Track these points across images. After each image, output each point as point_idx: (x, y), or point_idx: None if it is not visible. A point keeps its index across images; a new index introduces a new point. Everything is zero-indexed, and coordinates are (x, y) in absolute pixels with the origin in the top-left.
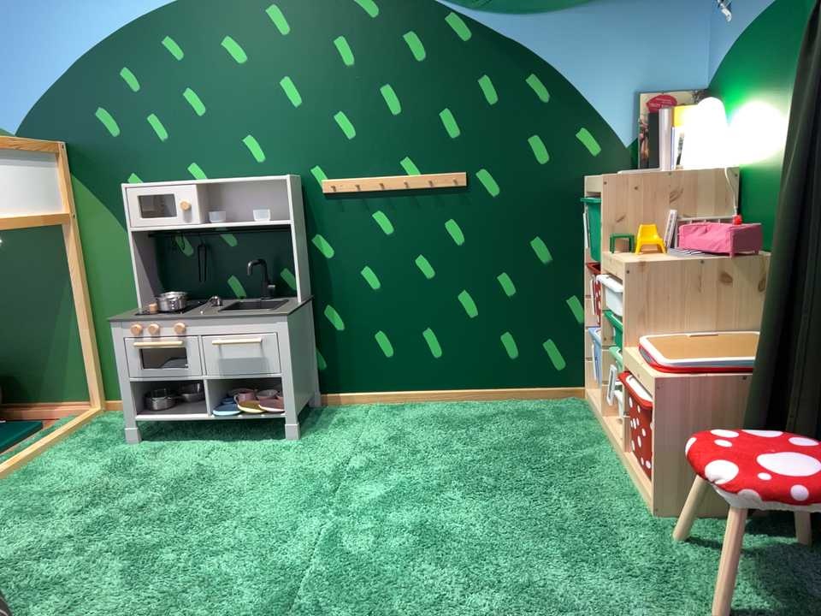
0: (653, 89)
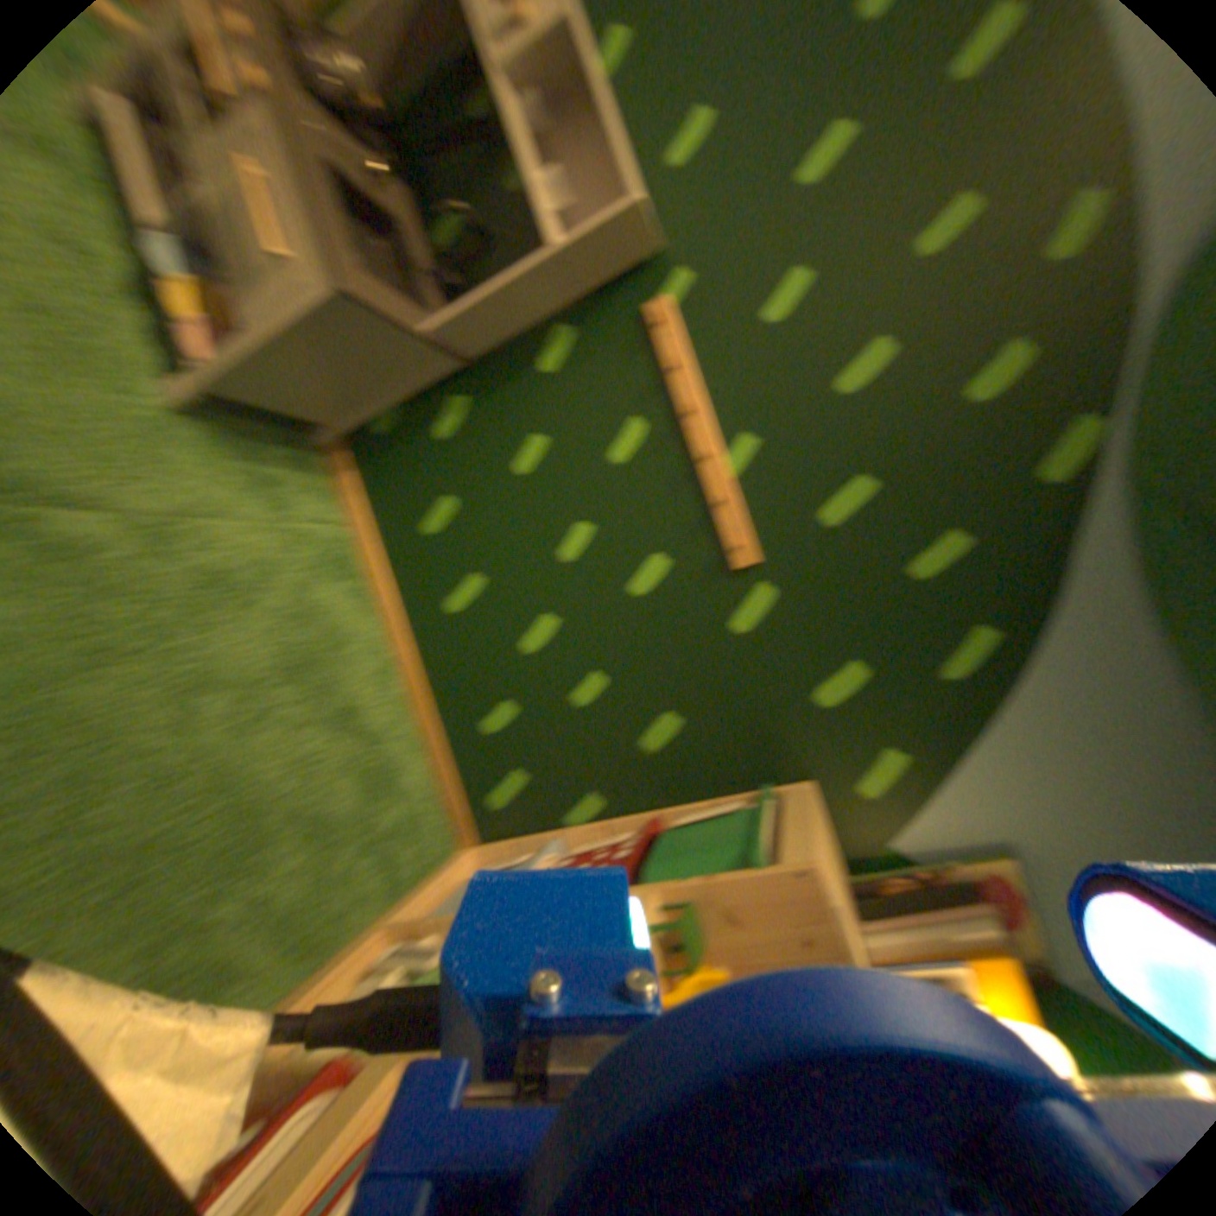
0: (1032, 881)
